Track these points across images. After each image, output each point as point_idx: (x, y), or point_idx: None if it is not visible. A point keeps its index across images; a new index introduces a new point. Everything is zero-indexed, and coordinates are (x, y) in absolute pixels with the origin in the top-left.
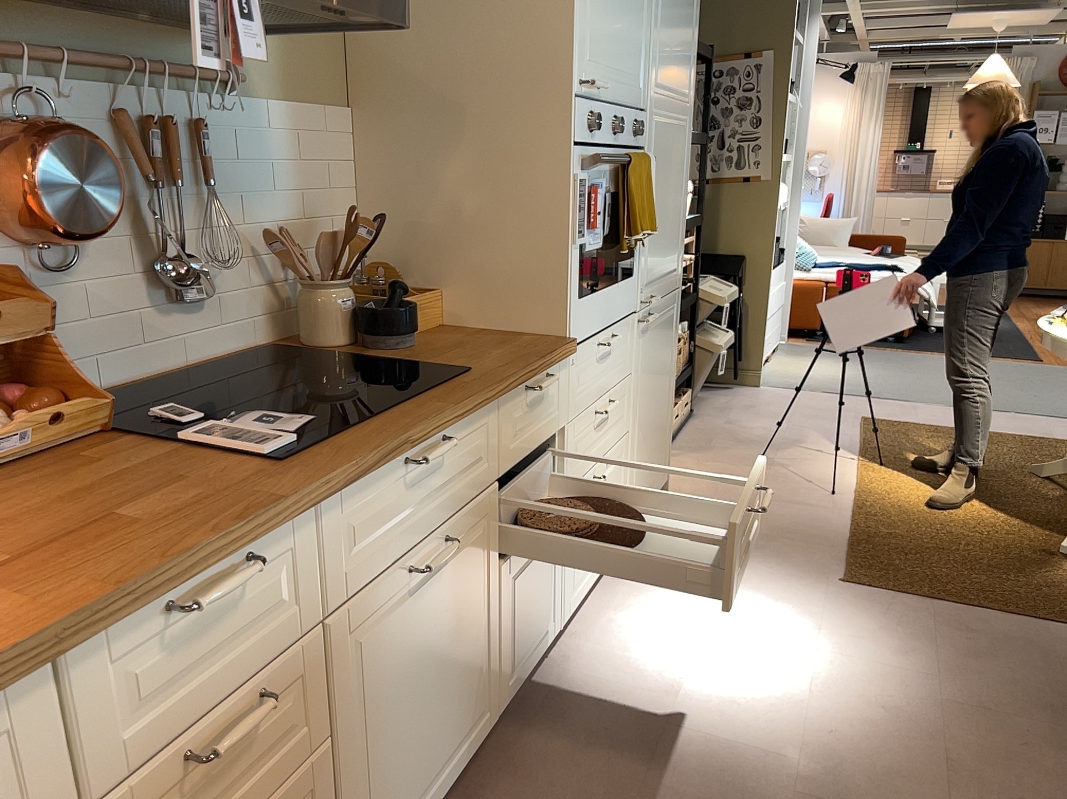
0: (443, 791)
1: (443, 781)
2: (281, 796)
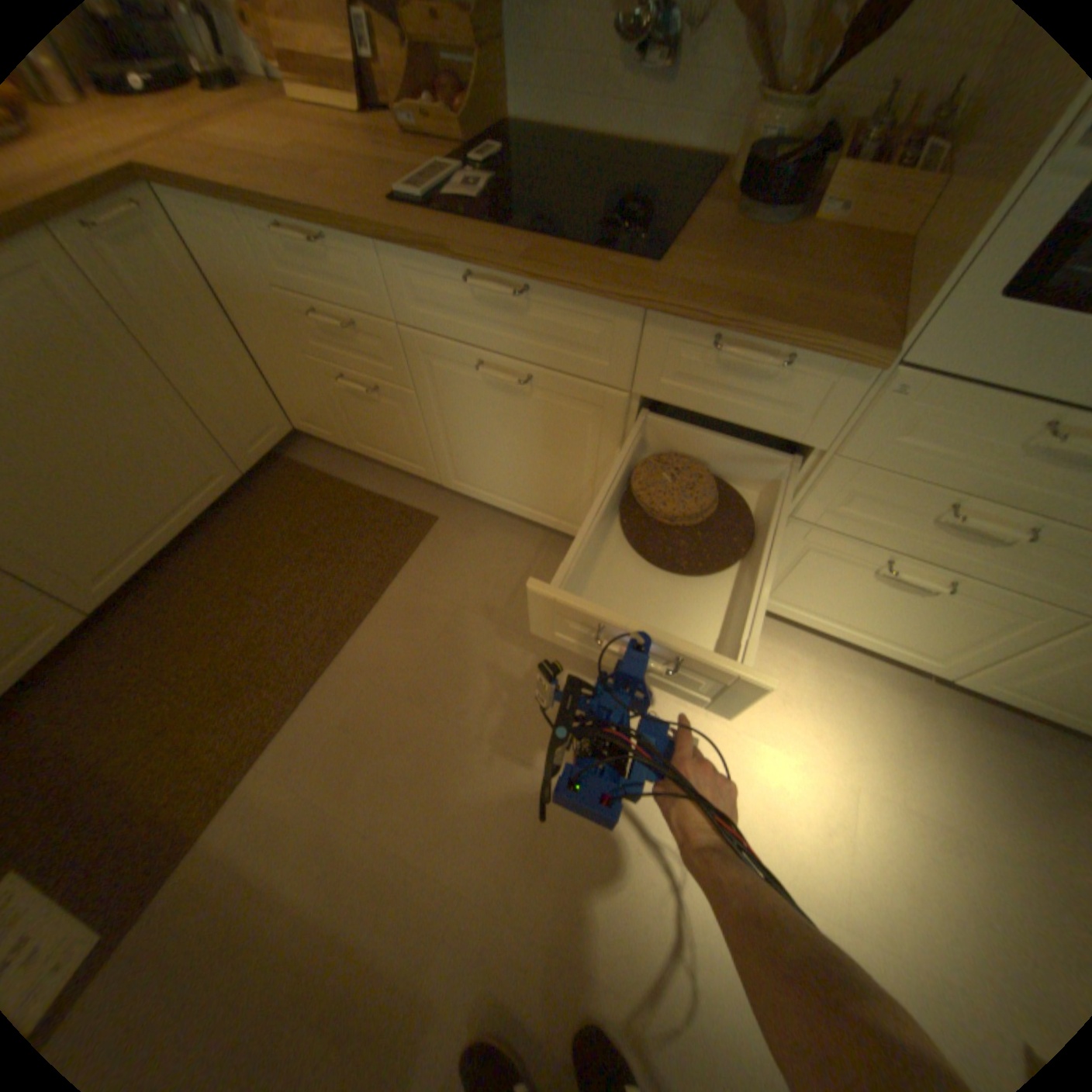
0: (528, 519)
1: (525, 513)
2: (380, 387)
